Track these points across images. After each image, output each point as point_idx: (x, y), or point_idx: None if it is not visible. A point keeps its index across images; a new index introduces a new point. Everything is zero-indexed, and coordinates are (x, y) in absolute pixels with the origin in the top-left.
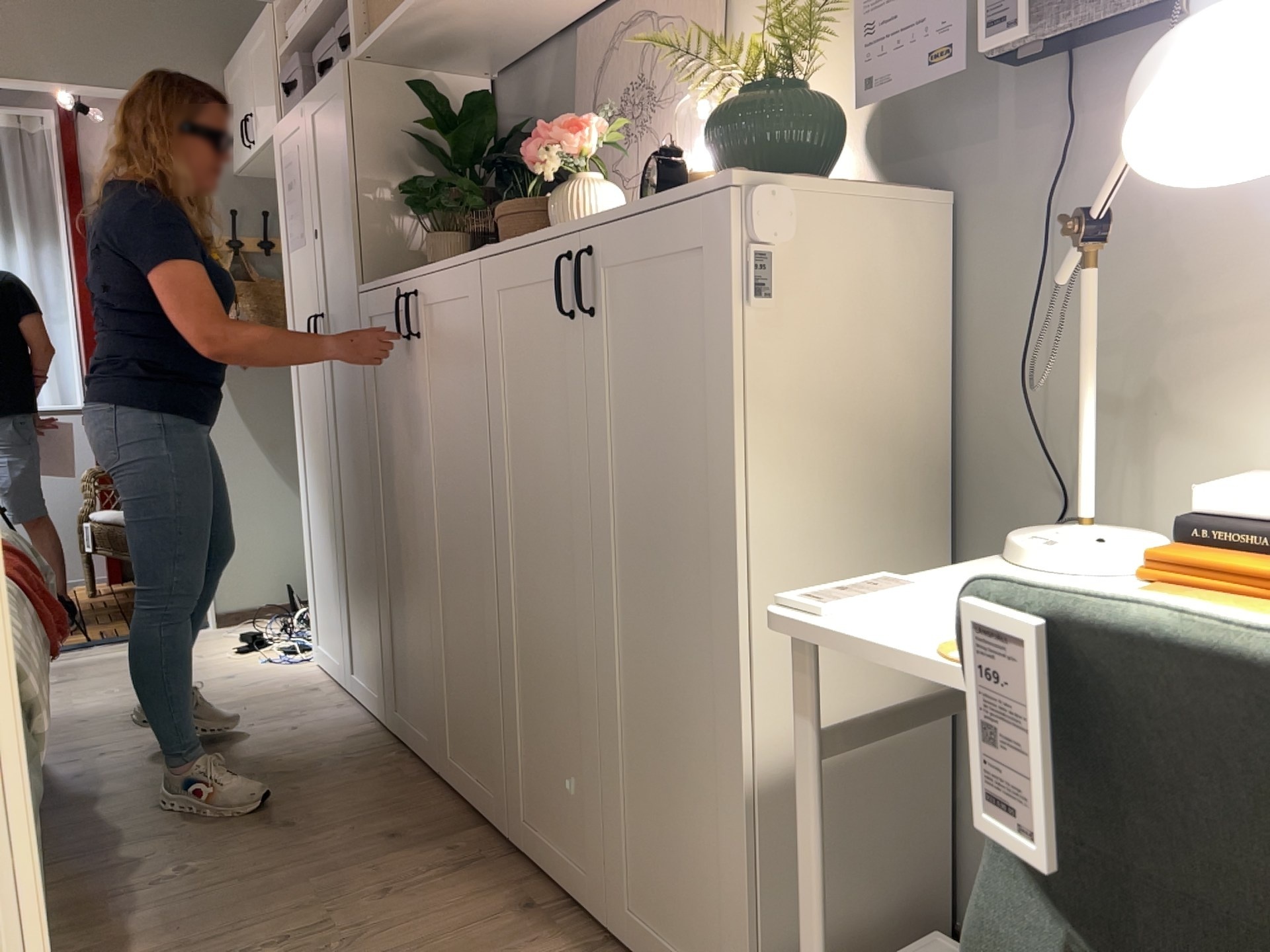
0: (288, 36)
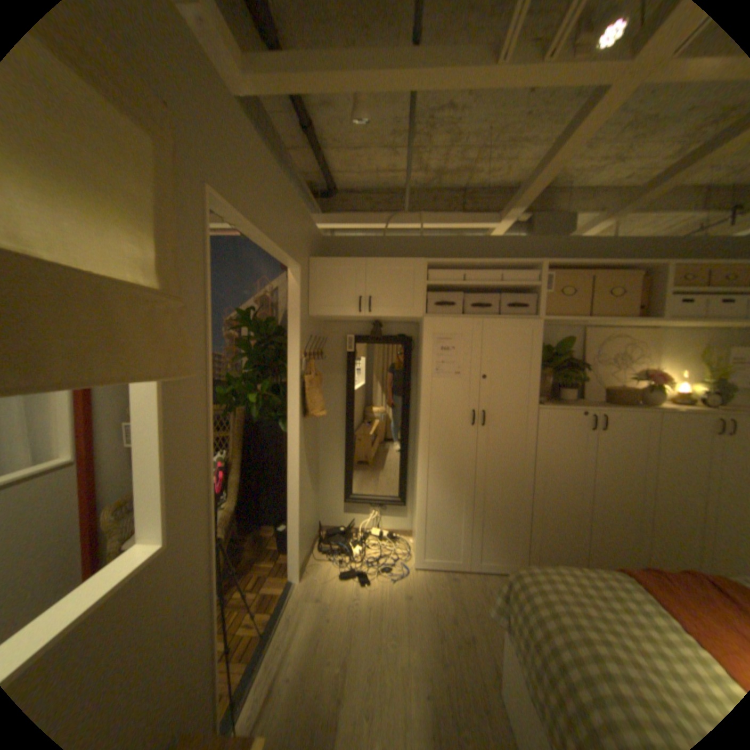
0: (429, 277)
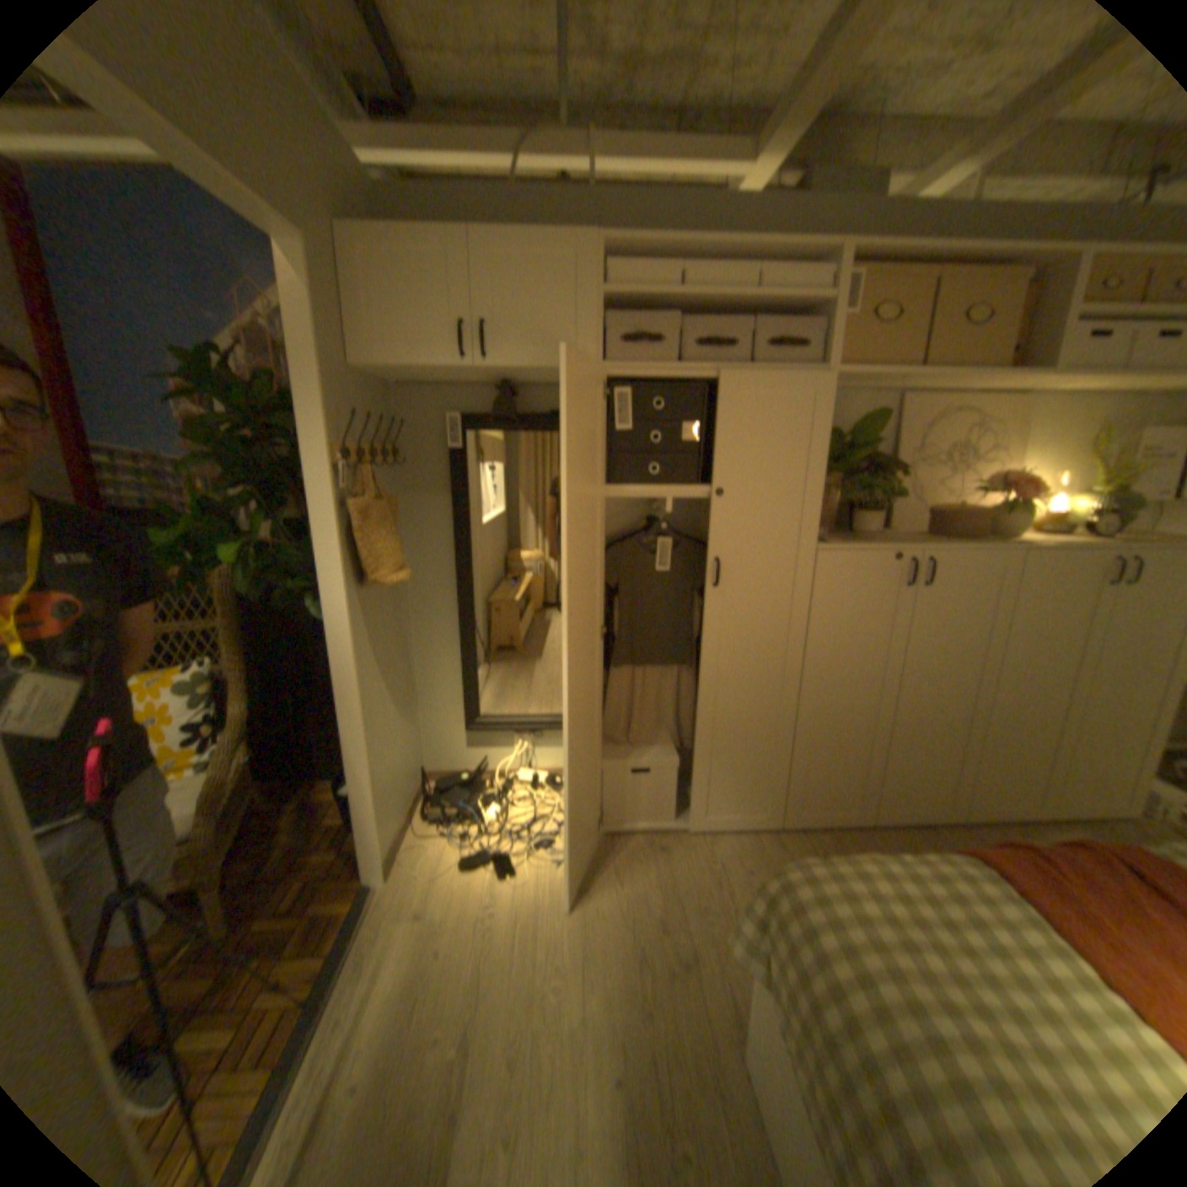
0: (610, 274)
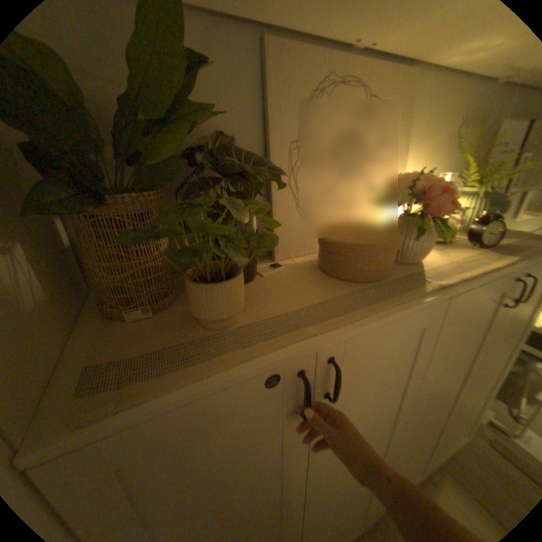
0: None
